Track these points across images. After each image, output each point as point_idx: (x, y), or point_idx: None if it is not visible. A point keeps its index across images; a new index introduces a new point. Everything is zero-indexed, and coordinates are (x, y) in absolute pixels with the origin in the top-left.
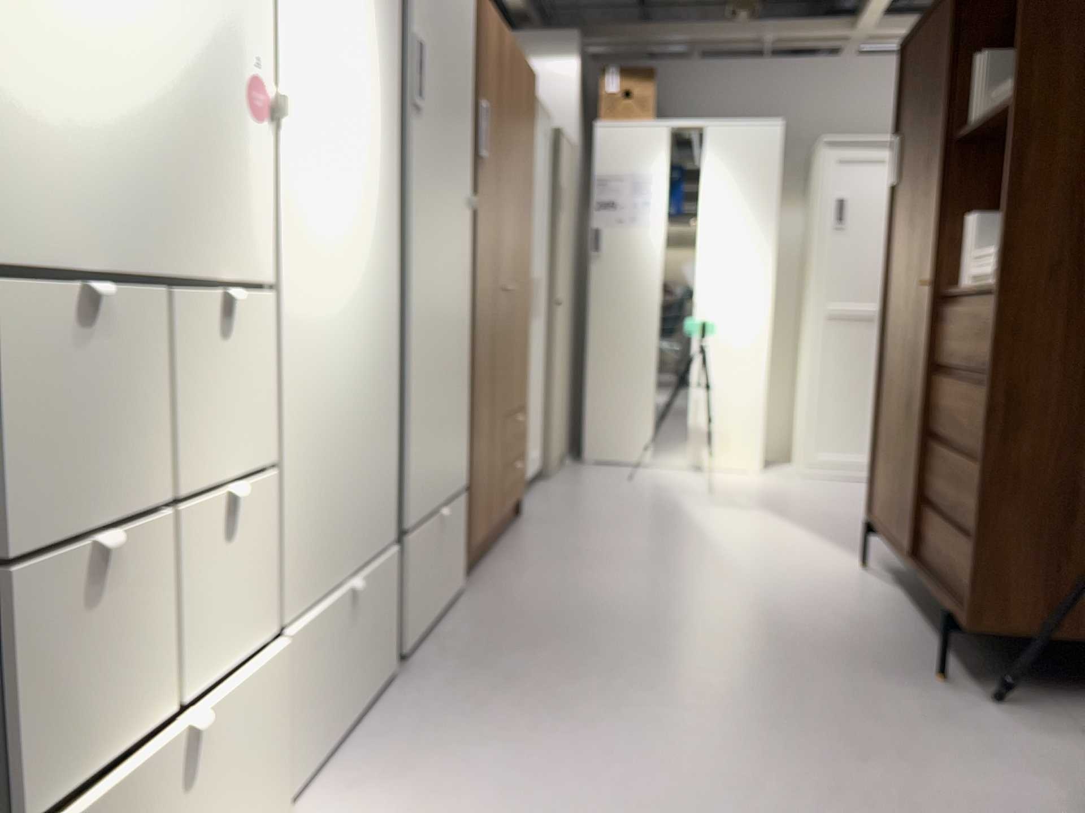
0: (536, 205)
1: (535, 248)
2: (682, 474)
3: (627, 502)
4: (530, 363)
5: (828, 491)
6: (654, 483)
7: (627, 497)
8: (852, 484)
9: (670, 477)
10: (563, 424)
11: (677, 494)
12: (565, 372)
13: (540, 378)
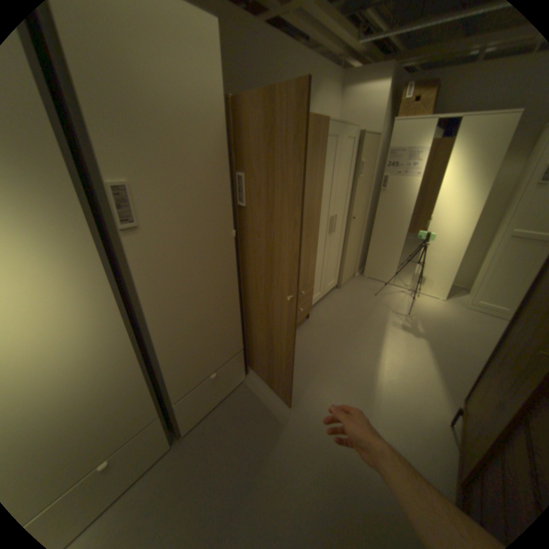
0: (338, 181)
1: (335, 202)
2: (403, 294)
3: (361, 316)
4: (327, 253)
5: (475, 327)
6: (385, 300)
7: (364, 311)
8: (494, 321)
9: (395, 296)
10: (354, 264)
11: (390, 312)
12: (357, 244)
13: (338, 253)
